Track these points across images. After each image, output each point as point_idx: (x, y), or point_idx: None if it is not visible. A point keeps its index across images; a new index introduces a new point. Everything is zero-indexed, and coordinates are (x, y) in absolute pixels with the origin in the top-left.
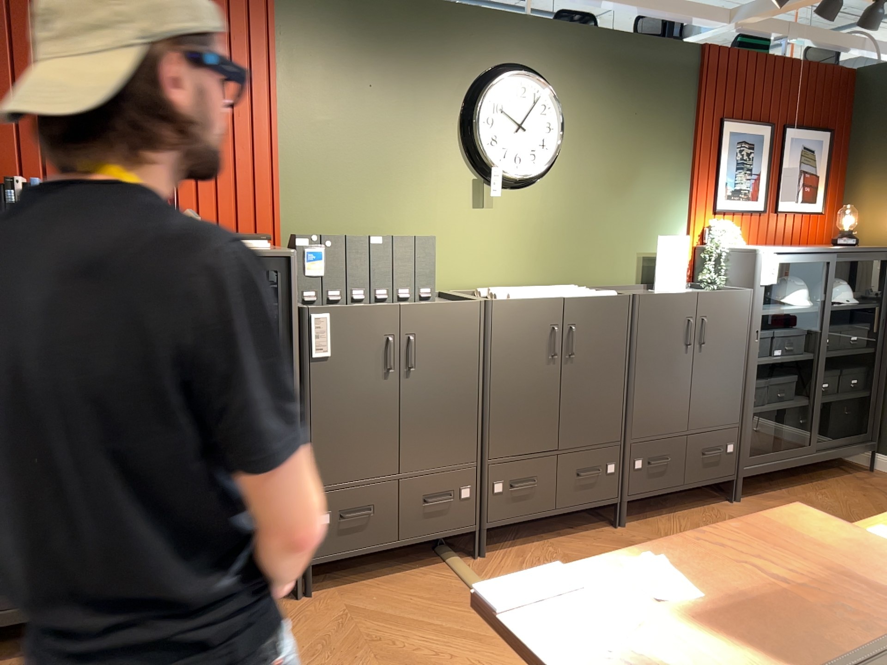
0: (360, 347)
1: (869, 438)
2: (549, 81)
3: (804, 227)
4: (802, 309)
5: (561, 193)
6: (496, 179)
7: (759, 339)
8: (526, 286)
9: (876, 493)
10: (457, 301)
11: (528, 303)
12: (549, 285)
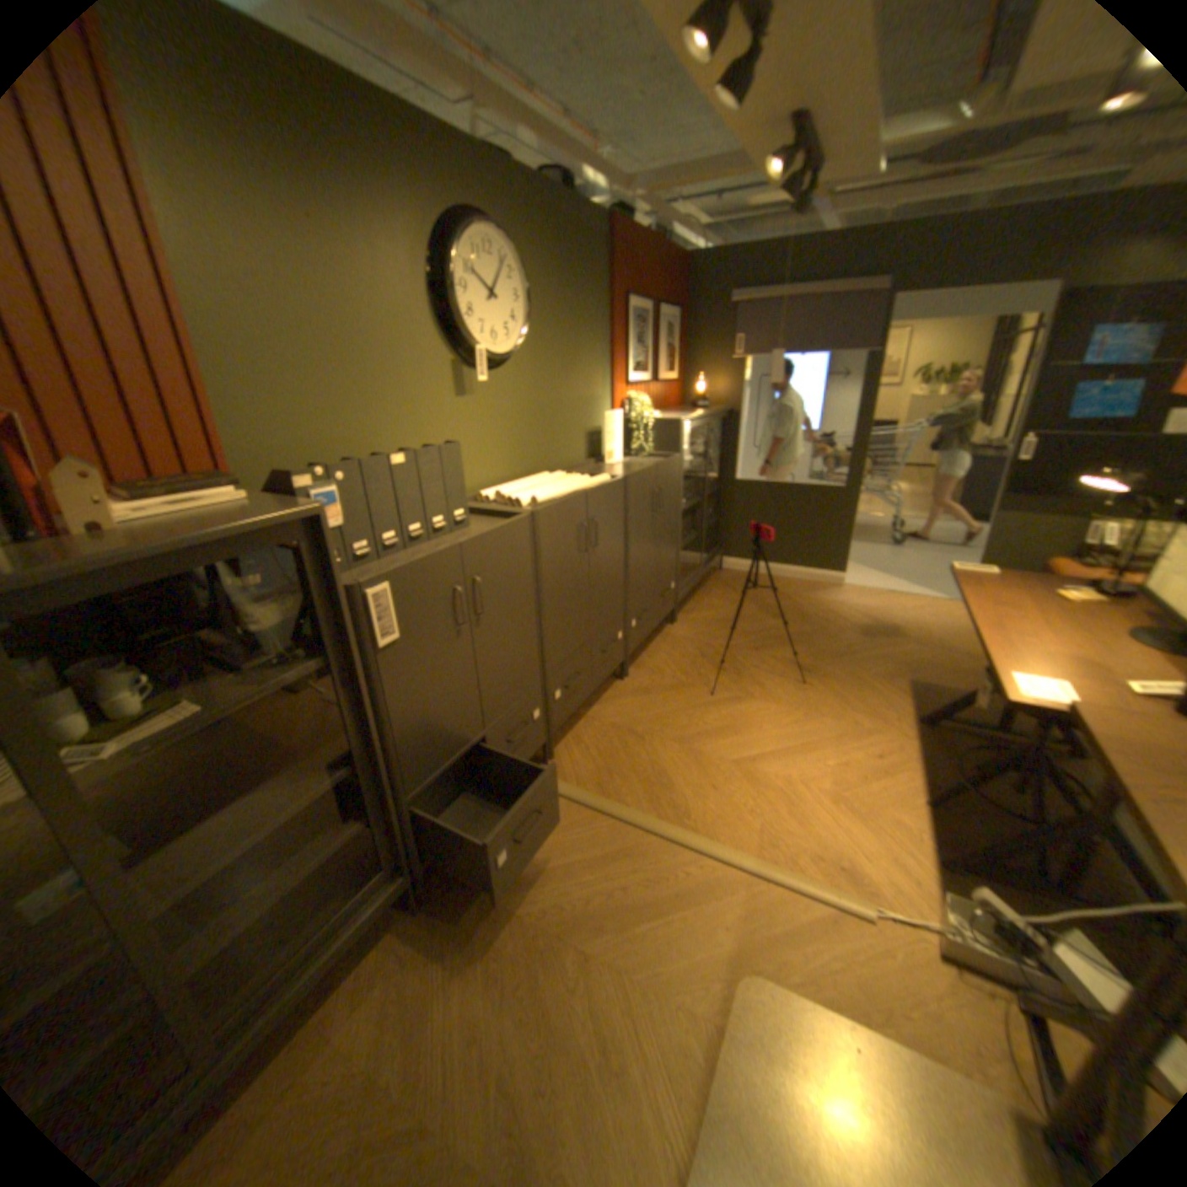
0: (430, 611)
1: (718, 549)
2: (505, 234)
3: (670, 392)
4: (690, 463)
5: (528, 374)
6: (482, 361)
7: (683, 495)
8: (513, 479)
9: (737, 588)
10: (510, 521)
11: (564, 506)
12: (529, 475)
